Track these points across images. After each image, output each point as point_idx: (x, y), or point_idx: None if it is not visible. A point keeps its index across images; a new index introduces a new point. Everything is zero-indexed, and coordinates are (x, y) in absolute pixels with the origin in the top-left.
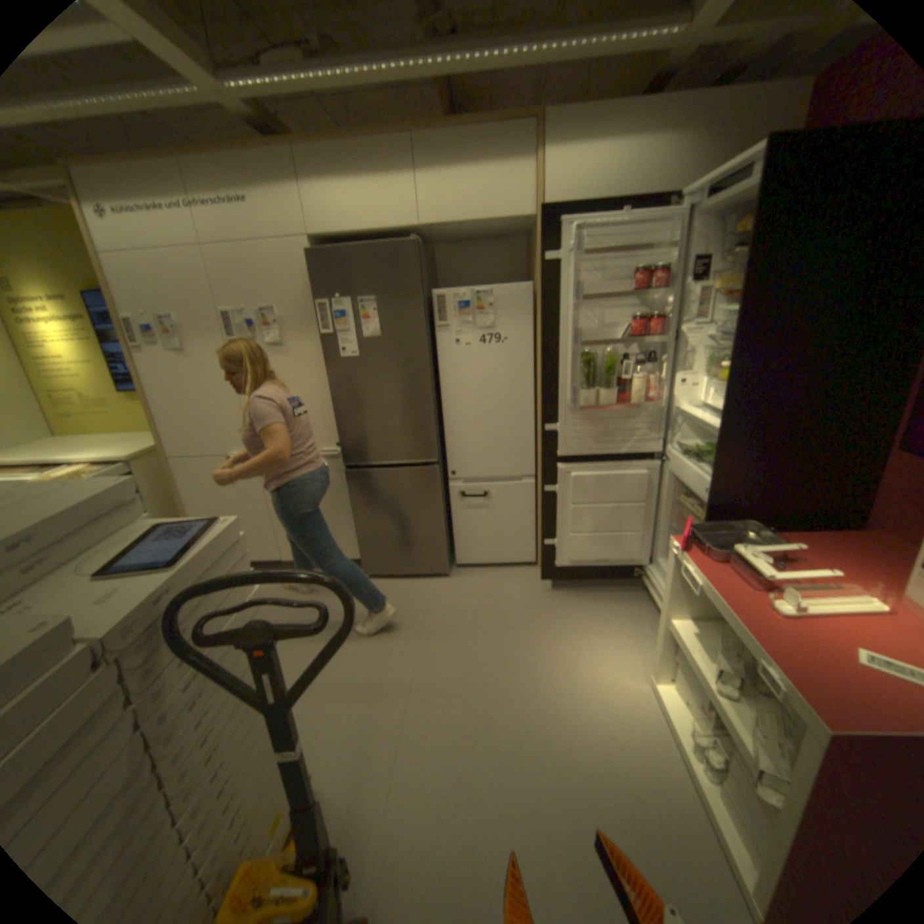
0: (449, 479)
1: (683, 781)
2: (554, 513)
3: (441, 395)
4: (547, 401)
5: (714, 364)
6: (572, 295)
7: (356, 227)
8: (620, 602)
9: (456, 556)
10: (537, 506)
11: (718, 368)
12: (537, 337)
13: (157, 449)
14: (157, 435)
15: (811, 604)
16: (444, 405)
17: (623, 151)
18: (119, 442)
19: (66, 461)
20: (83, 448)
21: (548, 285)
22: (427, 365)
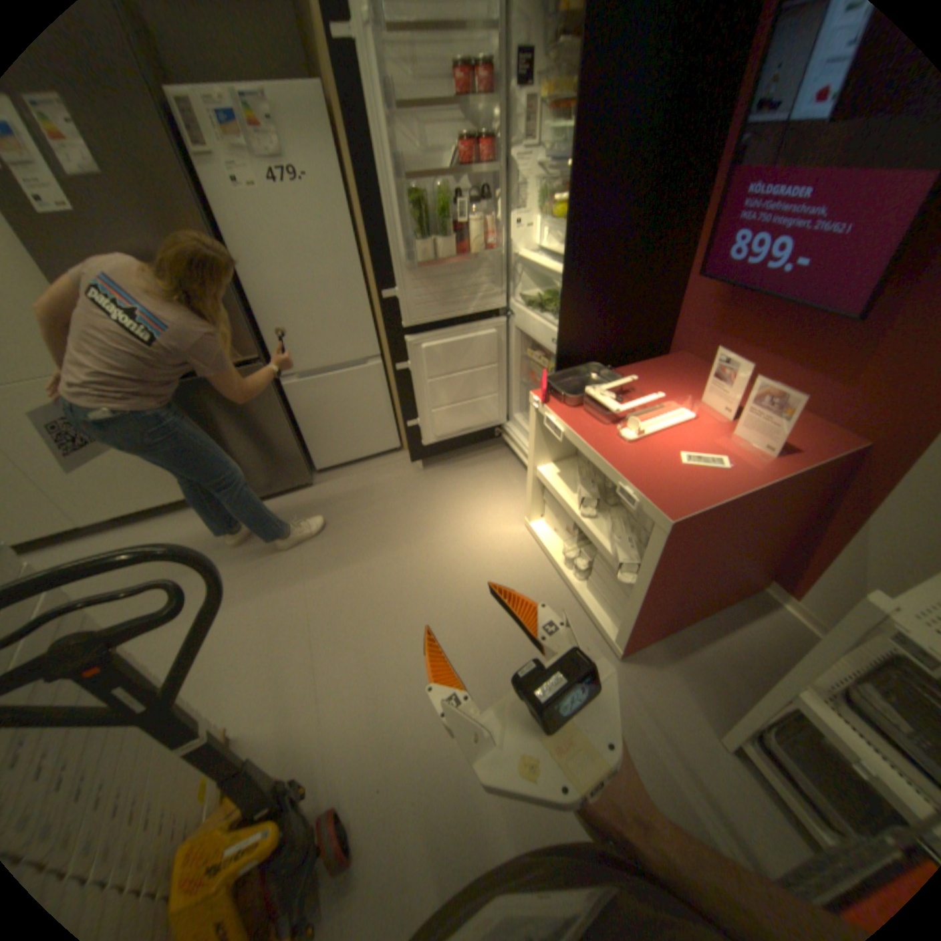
0: (280, 377)
1: (560, 587)
2: (411, 392)
3: (236, 265)
4: (378, 260)
5: (545, 200)
6: (382, 101)
7: None
8: (487, 463)
9: (314, 462)
10: (391, 388)
11: (550, 204)
12: (346, 171)
13: None
14: None
15: (644, 426)
16: (245, 279)
17: None
18: None
19: None
20: None
21: (346, 84)
22: (200, 220)
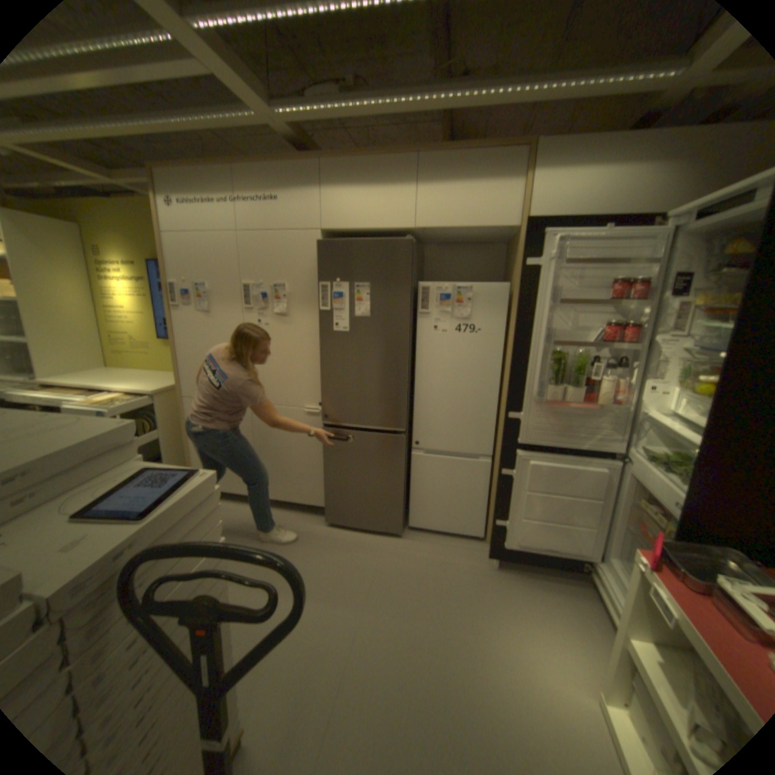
0: (413, 448)
1: None
2: (509, 496)
3: (416, 372)
4: (514, 391)
5: (688, 376)
6: (549, 297)
7: (362, 225)
8: (568, 596)
9: (410, 519)
10: (492, 485)
11: (694, 381)
12: (509, 331)
13: (176, 388)
14: (178, 377)
15: None
16: (417, 381)
17: (608, 176)
18: (151, 378)
19: (107, 389)
20: (123, 379)
21: (527, 287)
22: (407, 345)
